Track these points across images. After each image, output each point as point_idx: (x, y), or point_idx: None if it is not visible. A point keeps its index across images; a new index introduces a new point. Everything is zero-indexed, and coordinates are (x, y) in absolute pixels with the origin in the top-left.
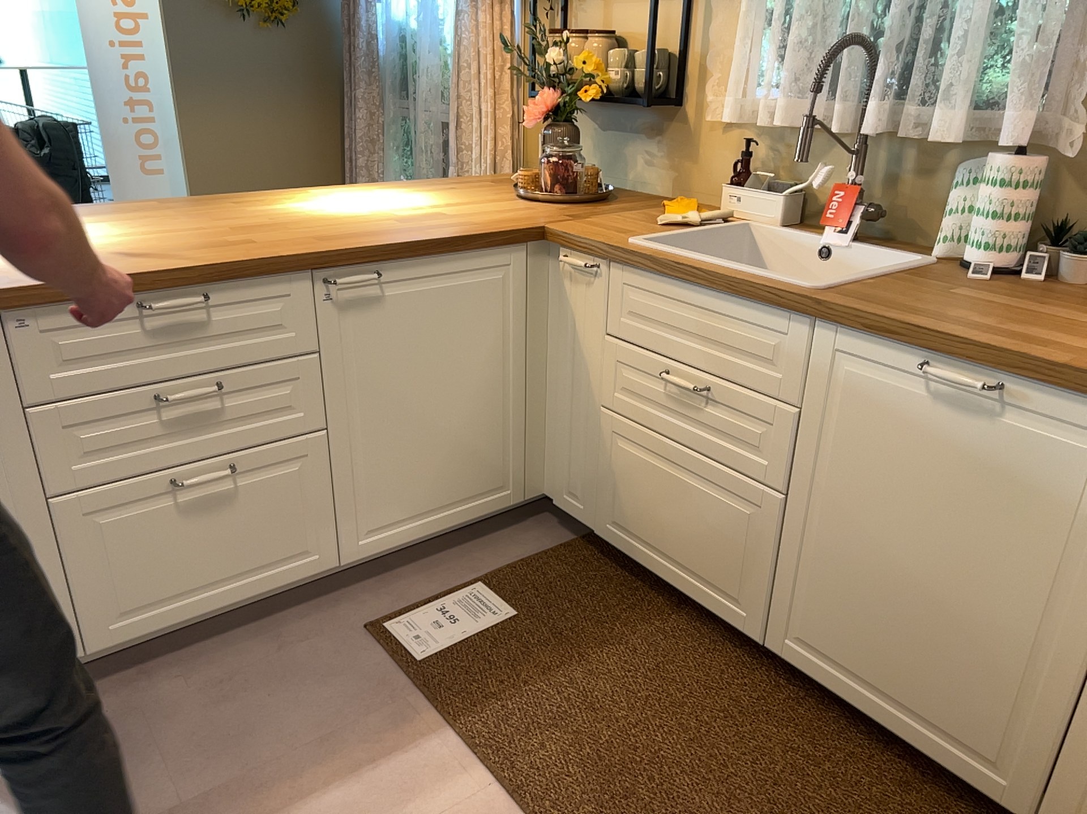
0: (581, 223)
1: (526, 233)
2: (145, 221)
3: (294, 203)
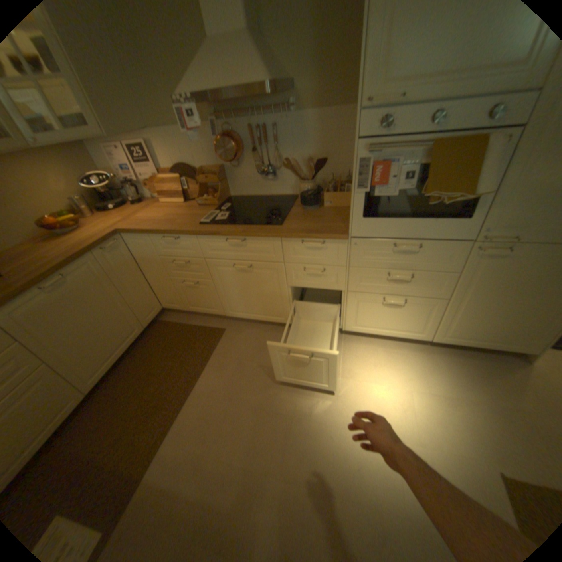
0: None
1: None
2: None
3: None
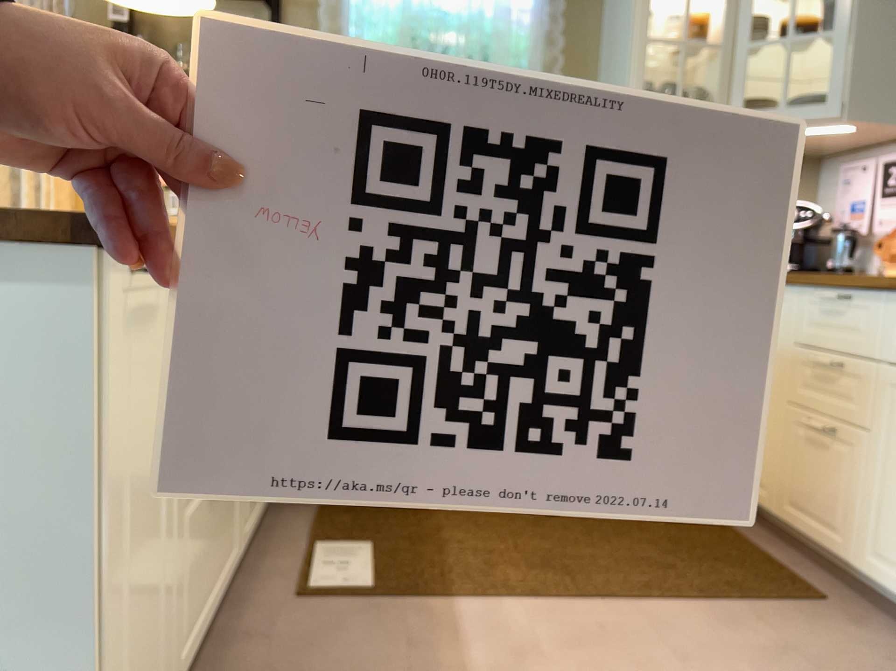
0: None
1: None
2: None
3: None
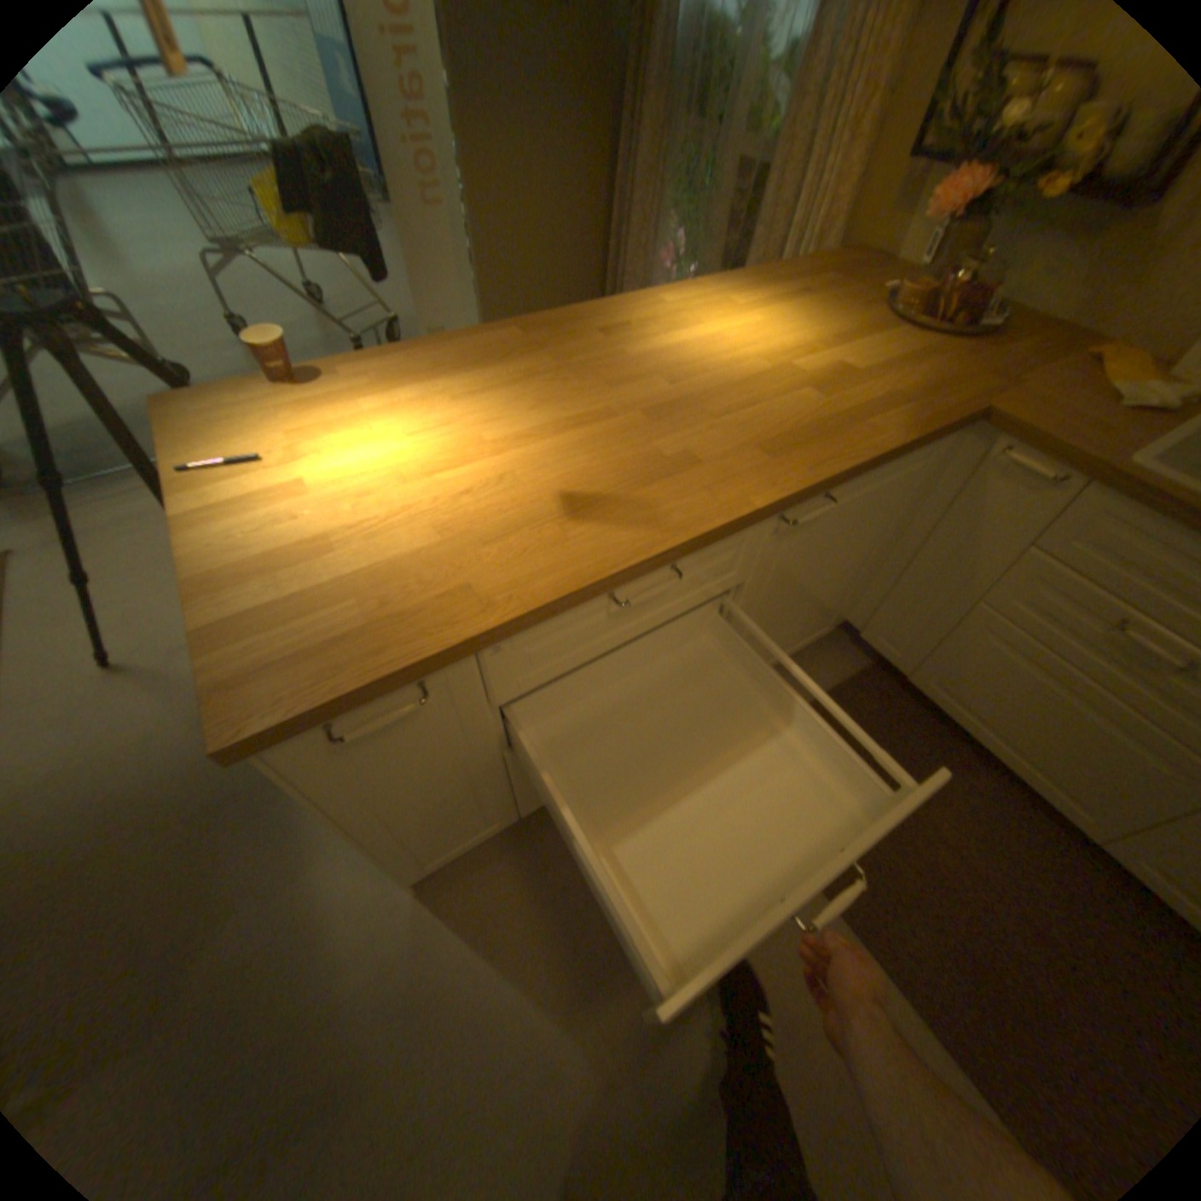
0: (1032, 399)
1: (974, 418)
2: (532, 387)
3: (663, 328)
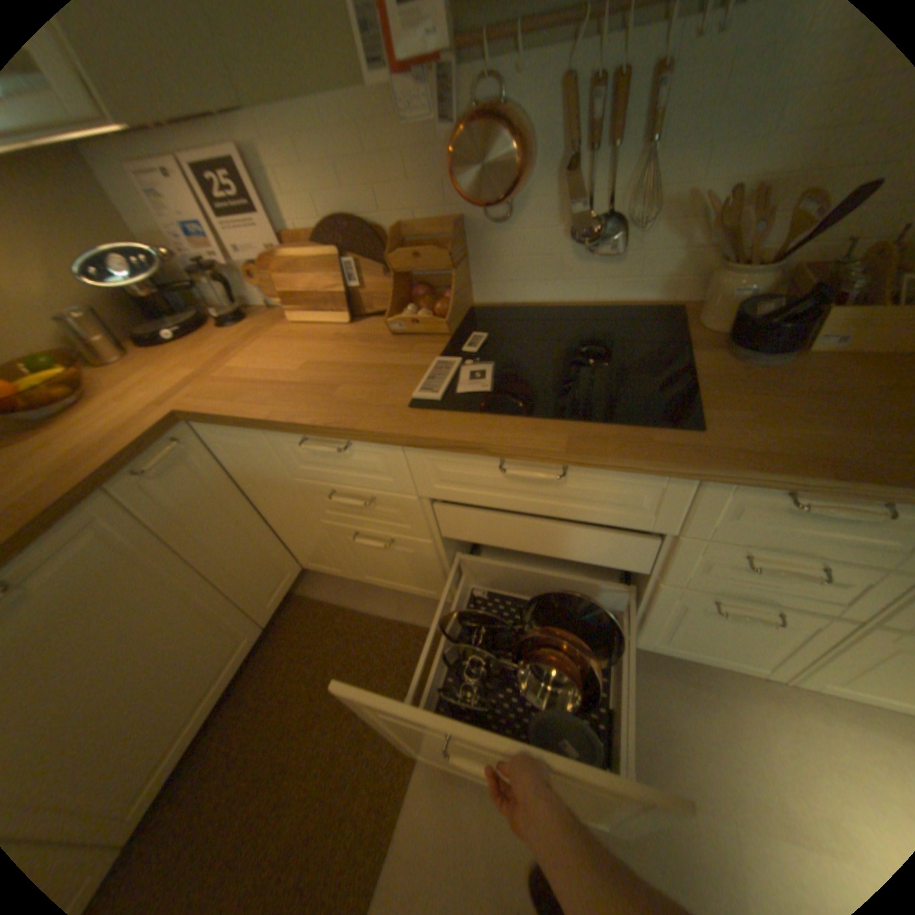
0: None
1: None
2: None
3: None
